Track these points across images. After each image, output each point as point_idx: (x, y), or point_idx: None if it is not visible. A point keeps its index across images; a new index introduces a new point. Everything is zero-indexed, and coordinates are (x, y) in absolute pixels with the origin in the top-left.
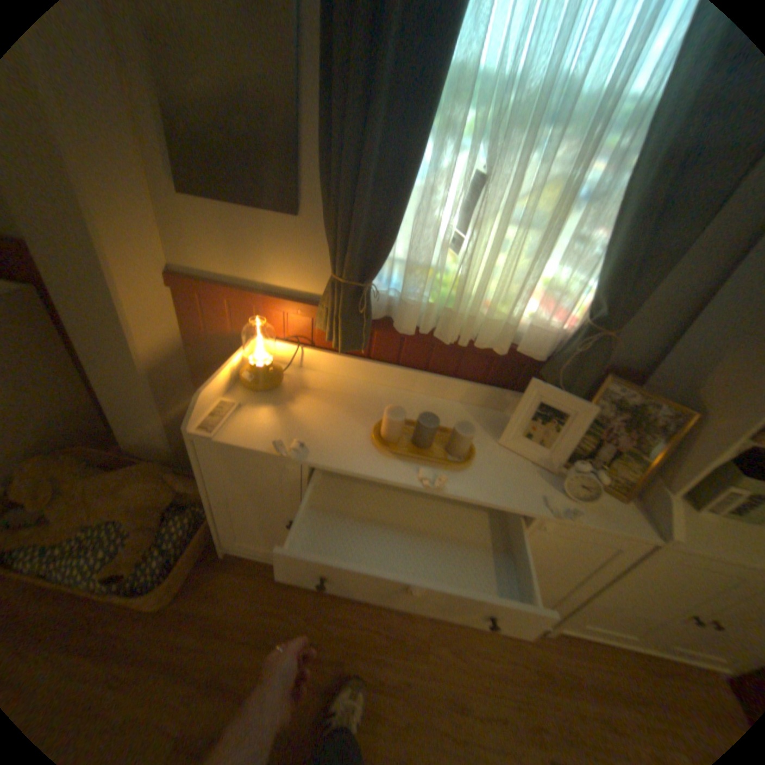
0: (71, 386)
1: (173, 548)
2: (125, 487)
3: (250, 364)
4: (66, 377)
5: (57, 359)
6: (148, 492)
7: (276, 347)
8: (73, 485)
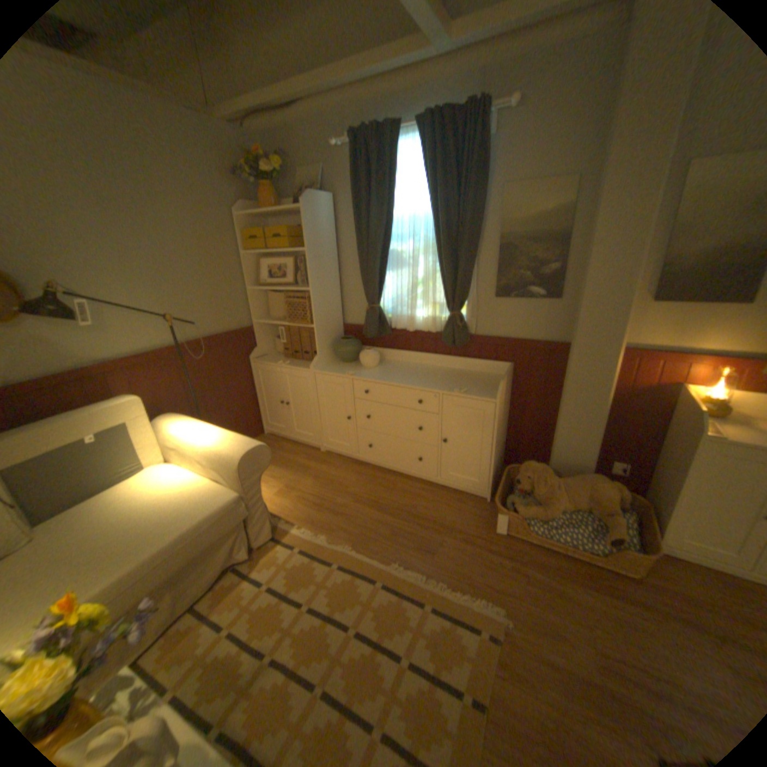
0: (505, 426)
1: (636, 536)
2: (595, 486)
3: (707, 400)
4: (506, 420)
5: (507, 407)
6: (613, 491)
7: (708, 391)
8: (555, 482)
